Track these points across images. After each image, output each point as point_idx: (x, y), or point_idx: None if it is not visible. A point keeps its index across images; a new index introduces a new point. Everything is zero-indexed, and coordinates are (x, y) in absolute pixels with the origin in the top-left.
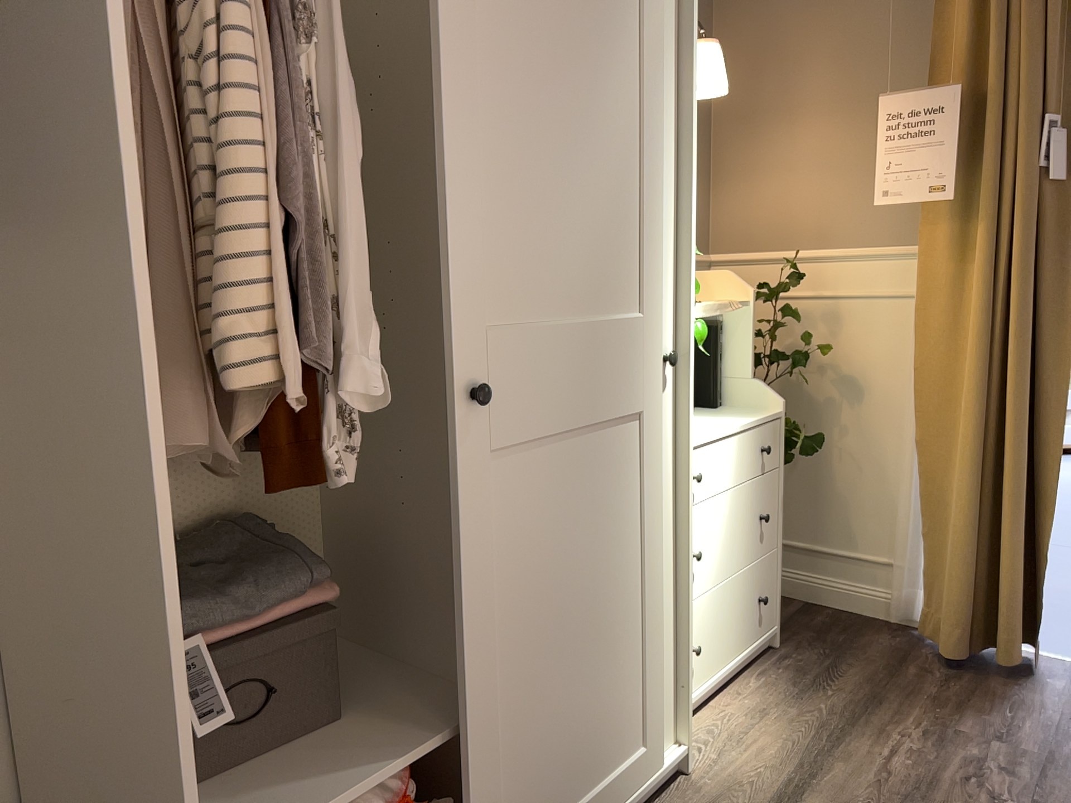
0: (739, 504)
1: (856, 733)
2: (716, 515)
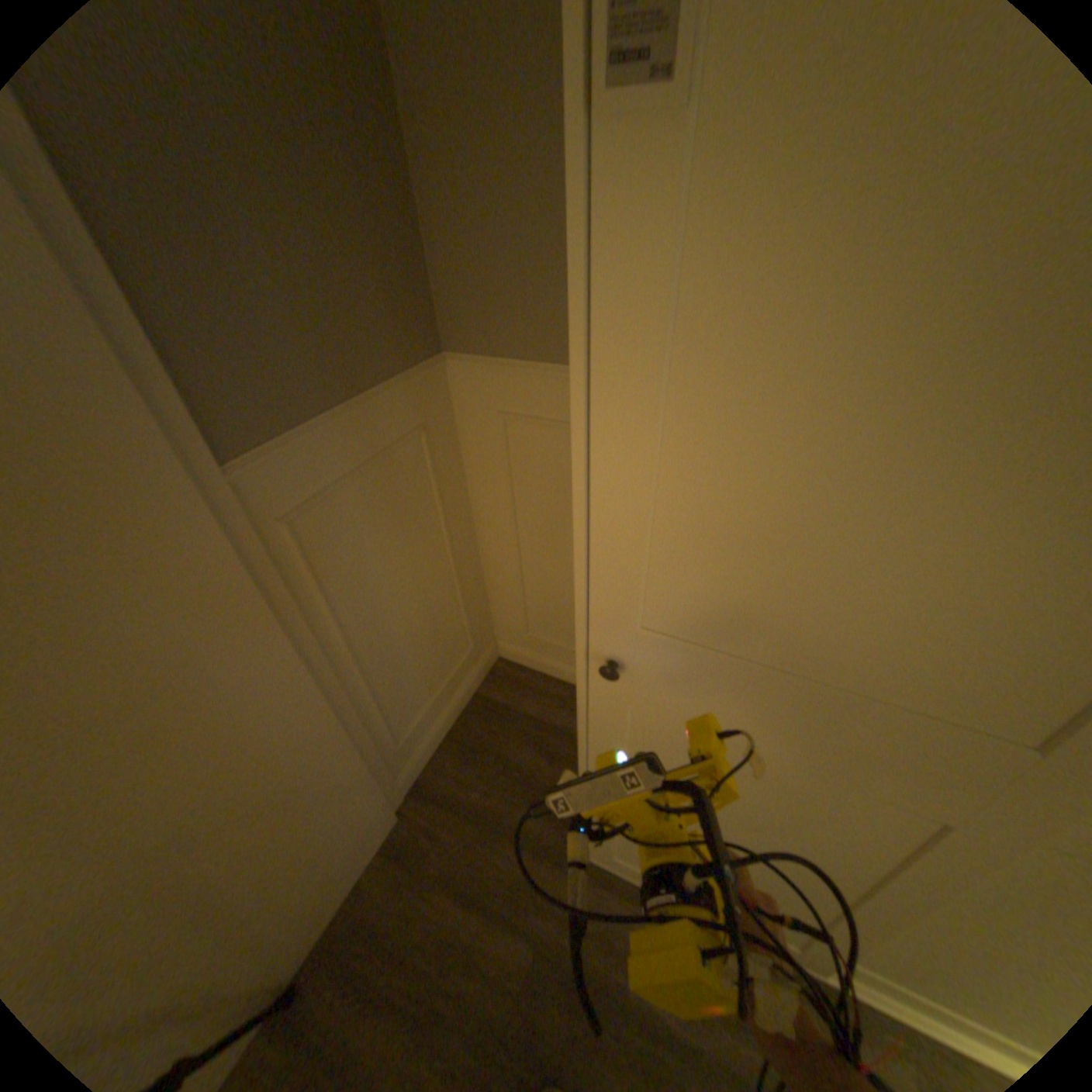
0: None
1: None
2: None
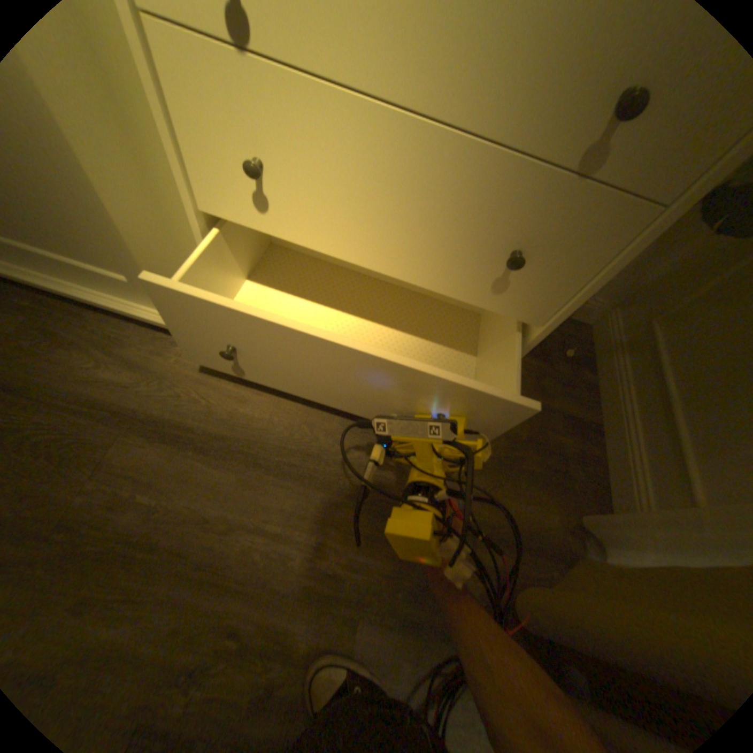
0: (435, 167)
1: (308, 491)
2: (340, 132)
